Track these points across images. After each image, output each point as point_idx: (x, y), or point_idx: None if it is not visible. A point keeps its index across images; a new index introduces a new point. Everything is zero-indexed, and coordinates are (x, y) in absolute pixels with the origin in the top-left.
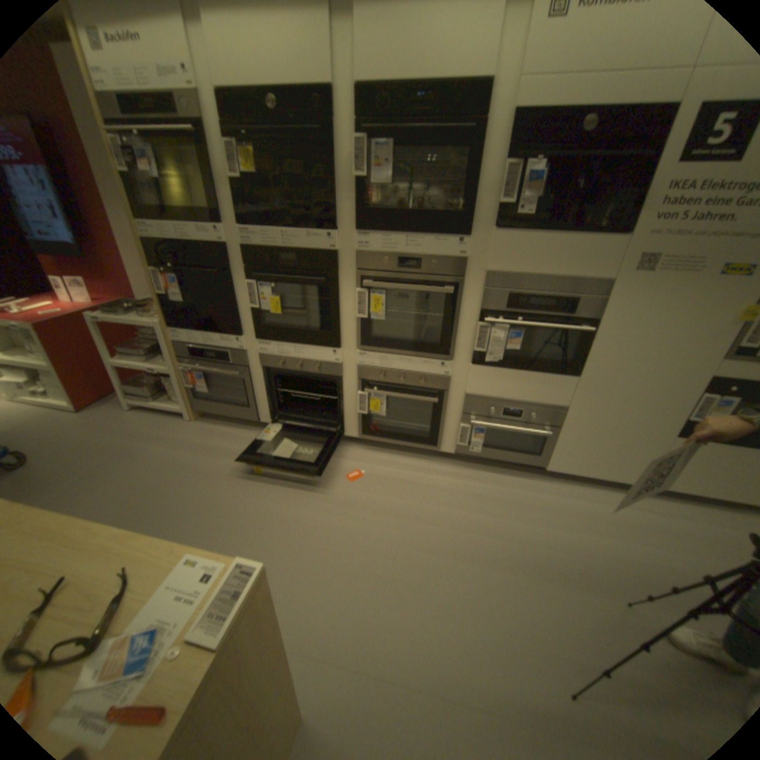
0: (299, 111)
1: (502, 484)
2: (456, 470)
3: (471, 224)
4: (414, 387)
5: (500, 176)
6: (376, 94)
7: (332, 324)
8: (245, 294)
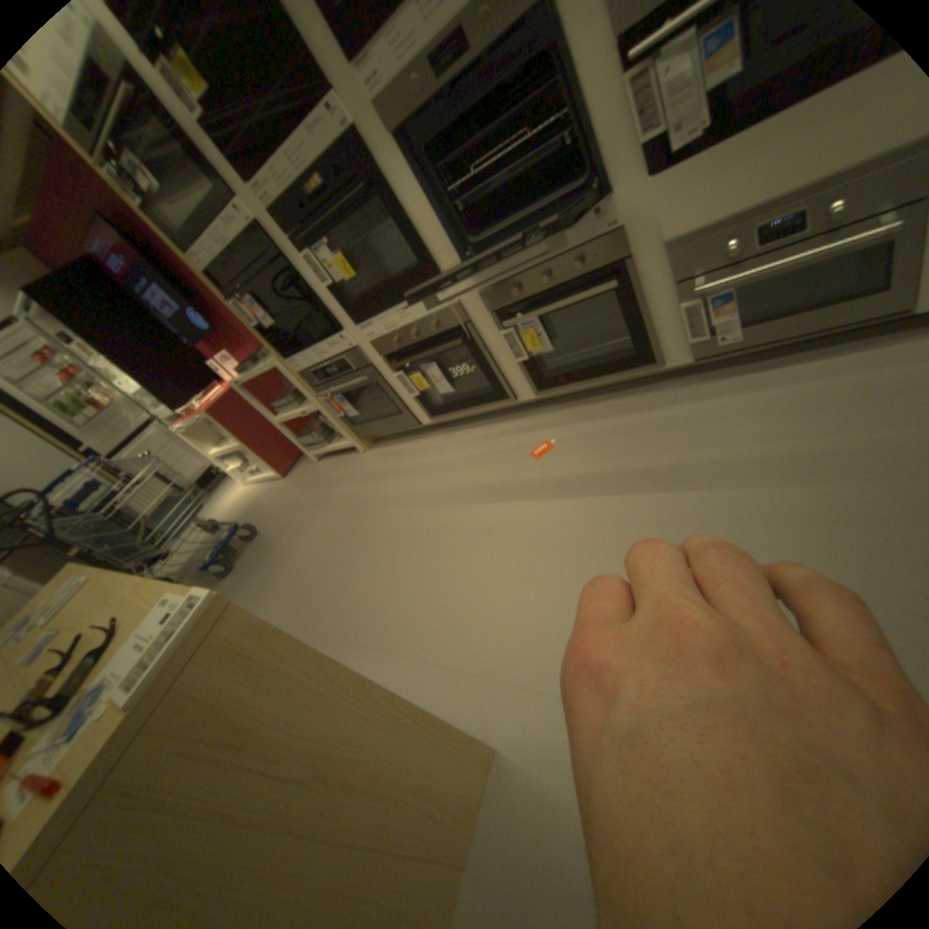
0: None
1: (809, 374)
2: (709, 384)
3: None
4: (574, 276)
5: None
6: None
7: (417, 245)
8: (312, 269)
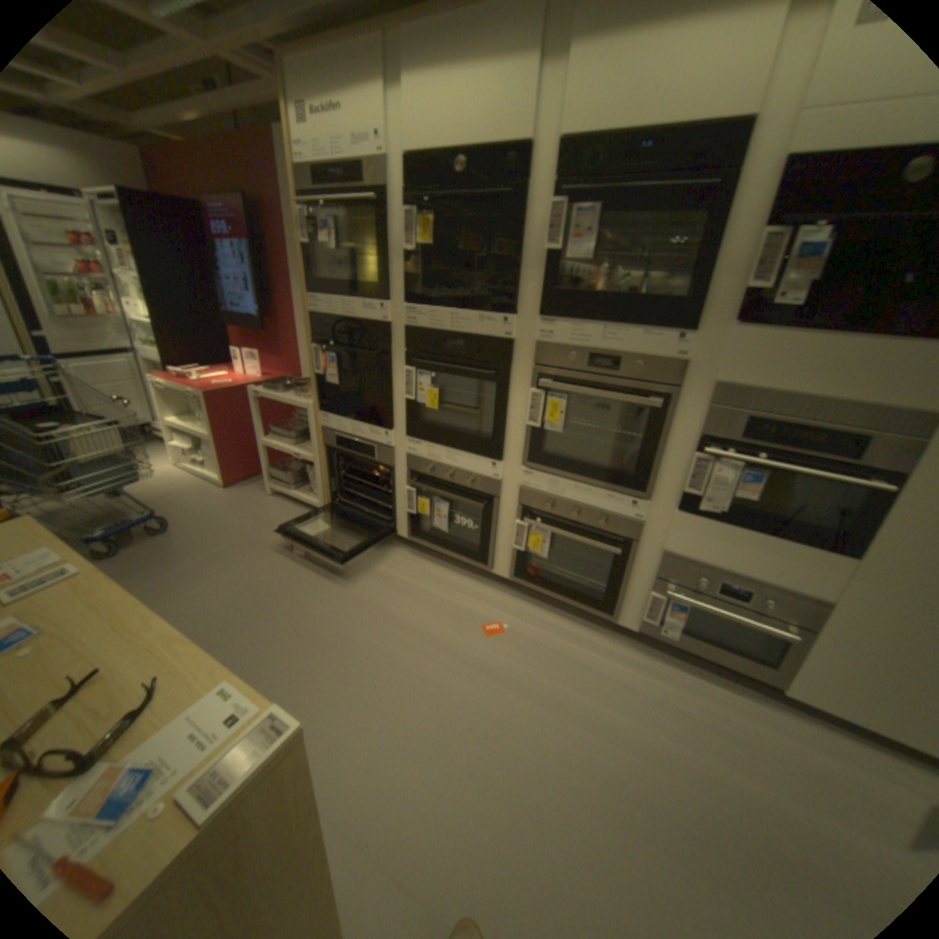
0: (489, 174)
1: (706, 695)
2: (638, 657)
3: (699, 315)
4: (591, 528)
5: (752, 249)
6: (586, 148)
7: (495, 429)
8: (402, 383)
